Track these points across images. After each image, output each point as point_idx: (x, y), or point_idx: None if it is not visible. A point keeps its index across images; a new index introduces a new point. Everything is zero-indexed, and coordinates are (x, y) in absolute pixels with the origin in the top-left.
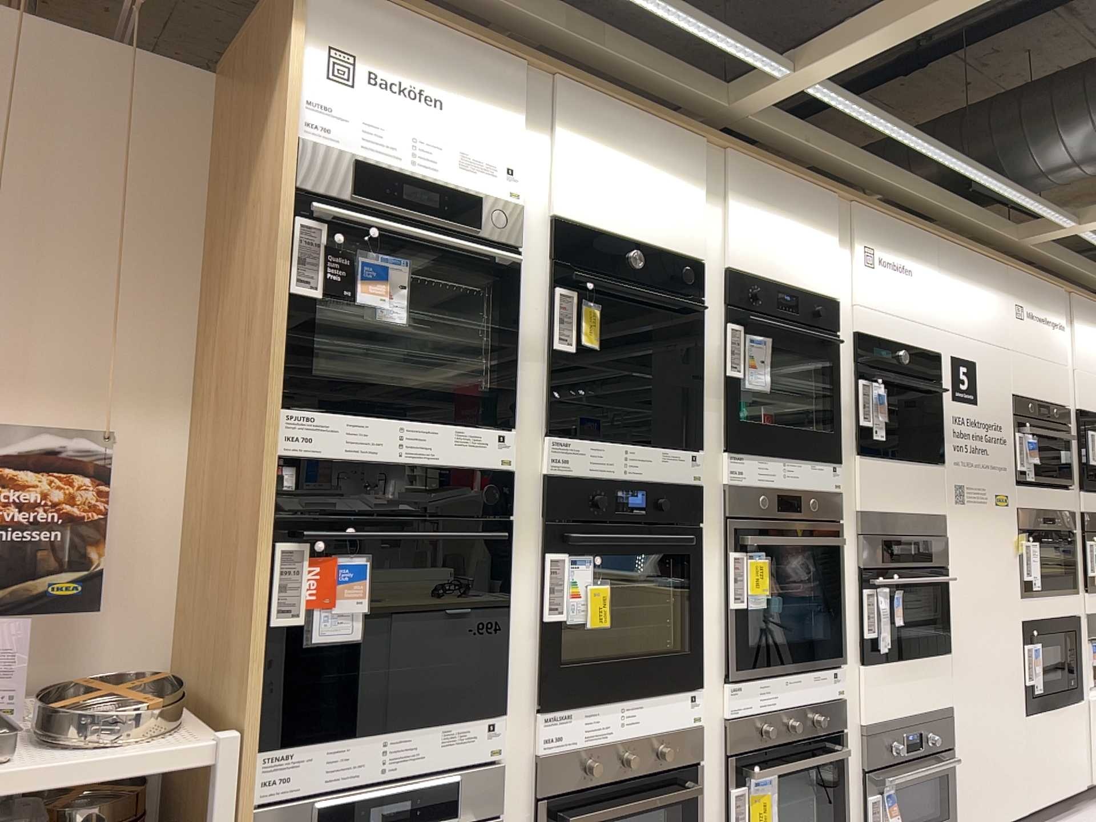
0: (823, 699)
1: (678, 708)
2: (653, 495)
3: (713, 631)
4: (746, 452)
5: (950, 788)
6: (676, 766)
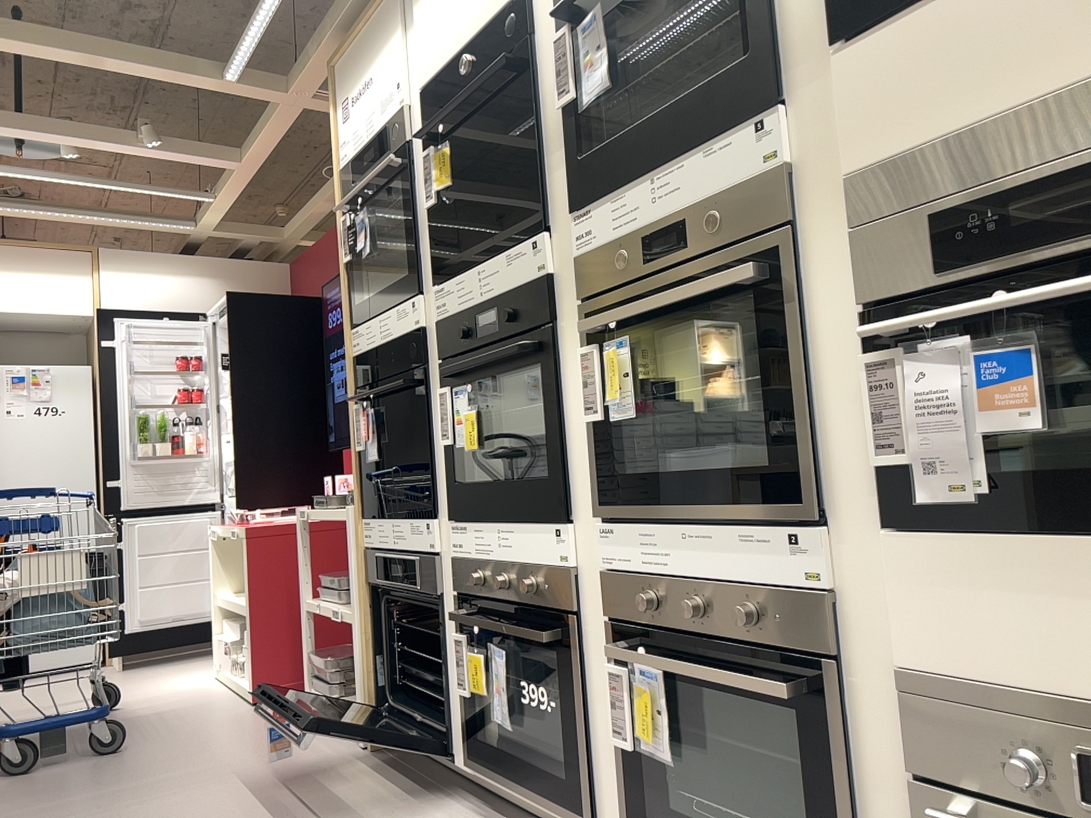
0: (771, 584)
1: (544, 542)
2: (500, 305)
3: (584, 454)
4: (590, 197)
5: None
6: (543, 607)
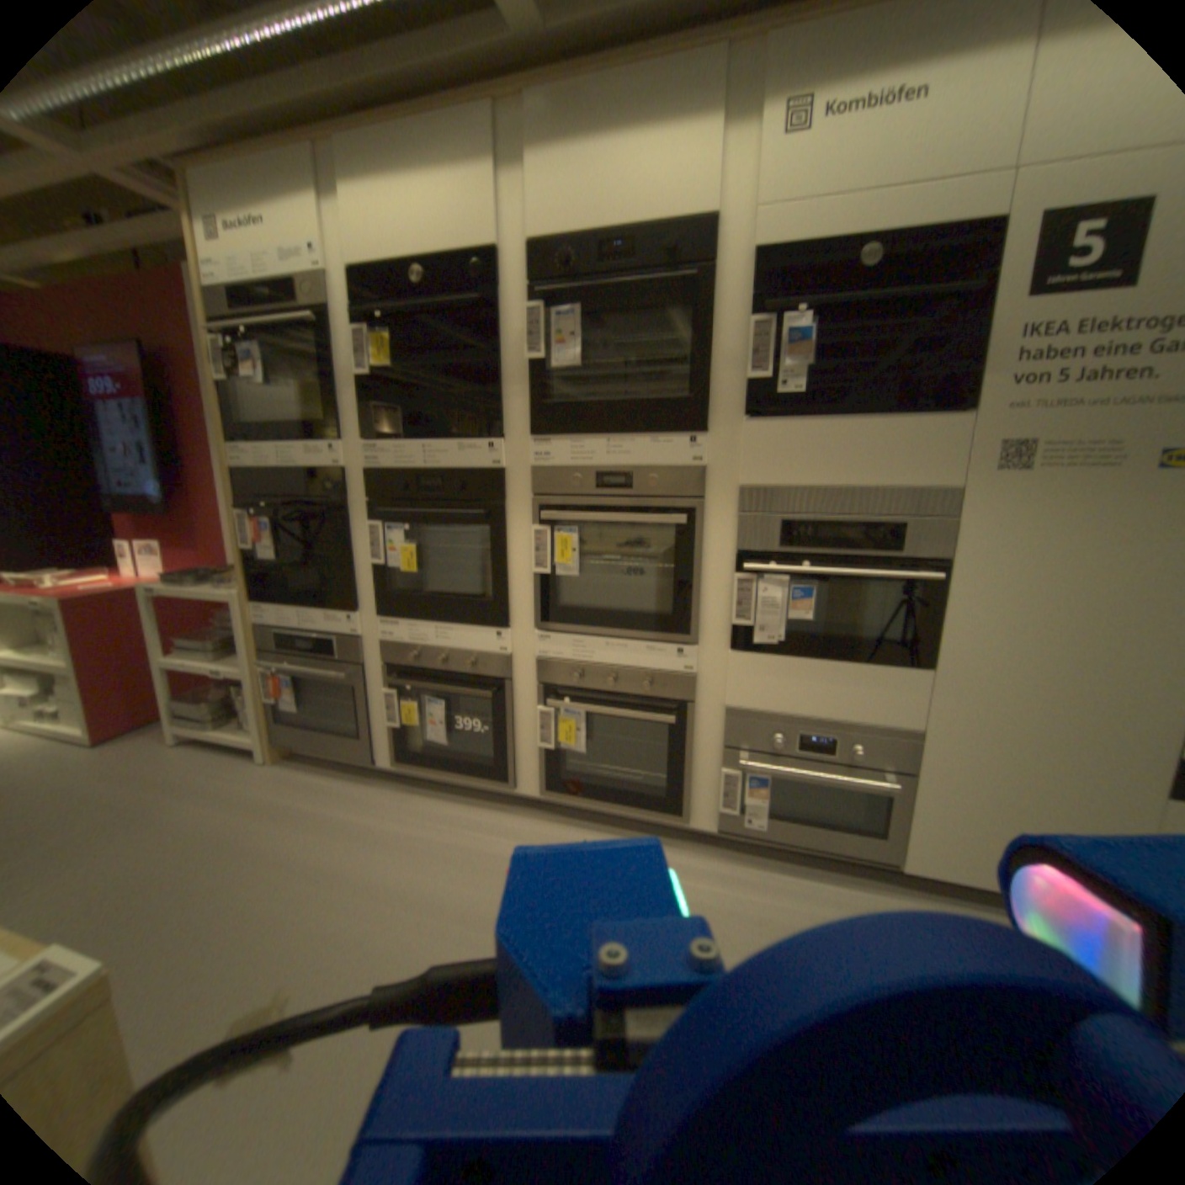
0: (660, 668)
1: (484, 636)
2: (450, 477)
3: (523, 587)
4: (552, 431)
5: (906, 817)
6: (481, 673)
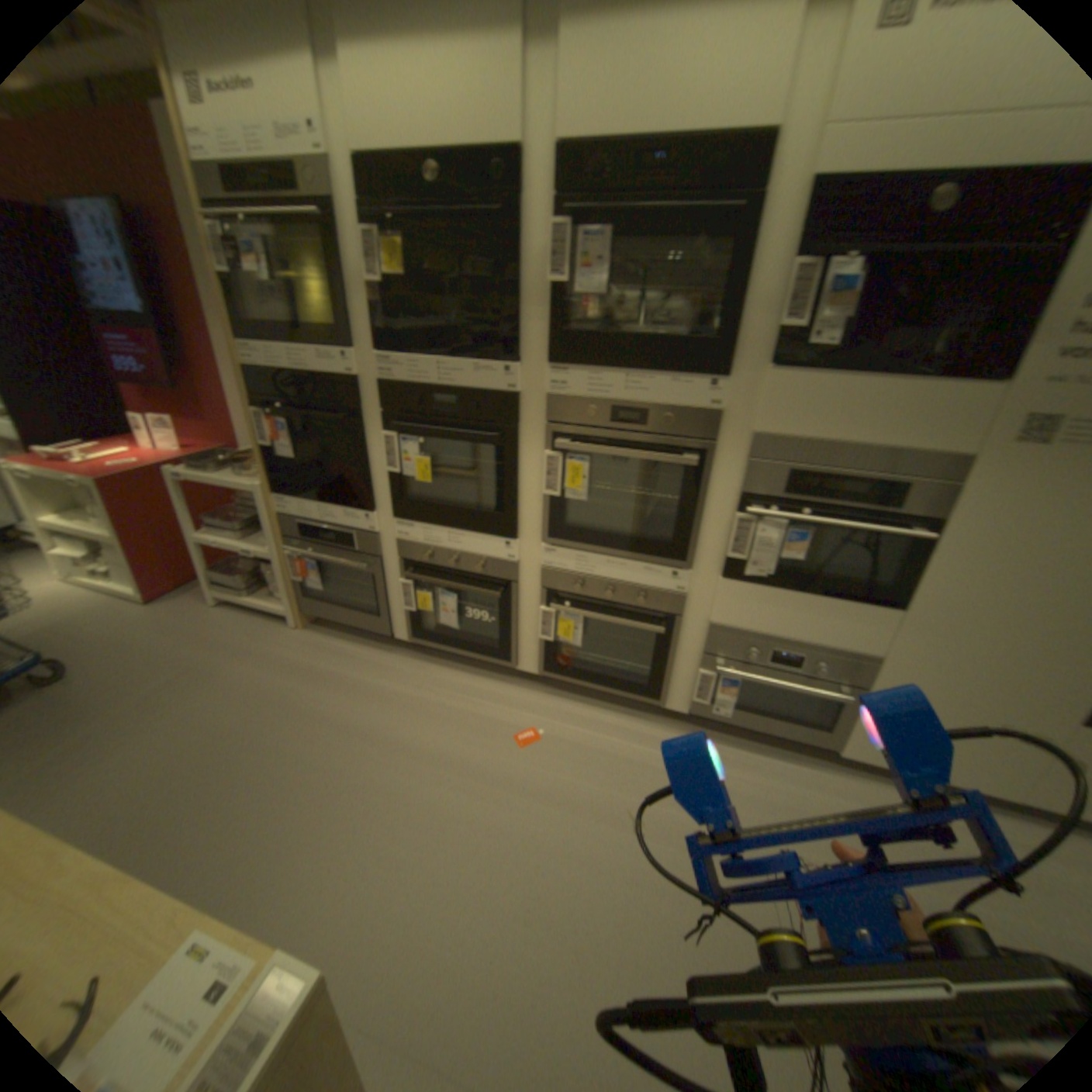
0: (654, 588)
1: (493, 547)
2: (463, 400)
3: (531, 508)
4: (569, 363)
5: (853, 720)
6: (490, 578)
